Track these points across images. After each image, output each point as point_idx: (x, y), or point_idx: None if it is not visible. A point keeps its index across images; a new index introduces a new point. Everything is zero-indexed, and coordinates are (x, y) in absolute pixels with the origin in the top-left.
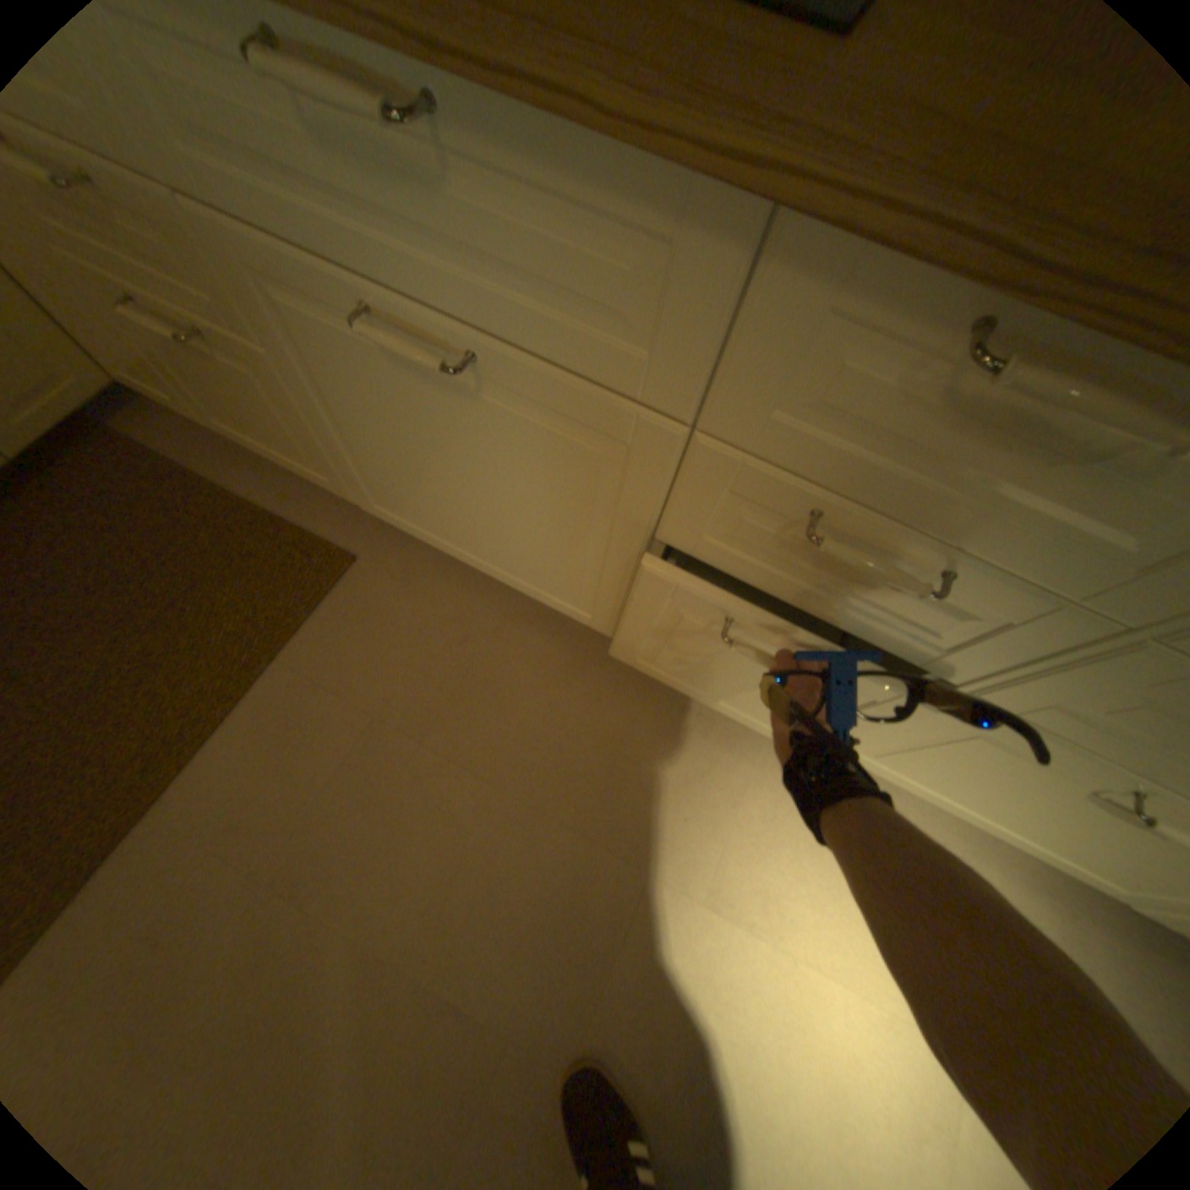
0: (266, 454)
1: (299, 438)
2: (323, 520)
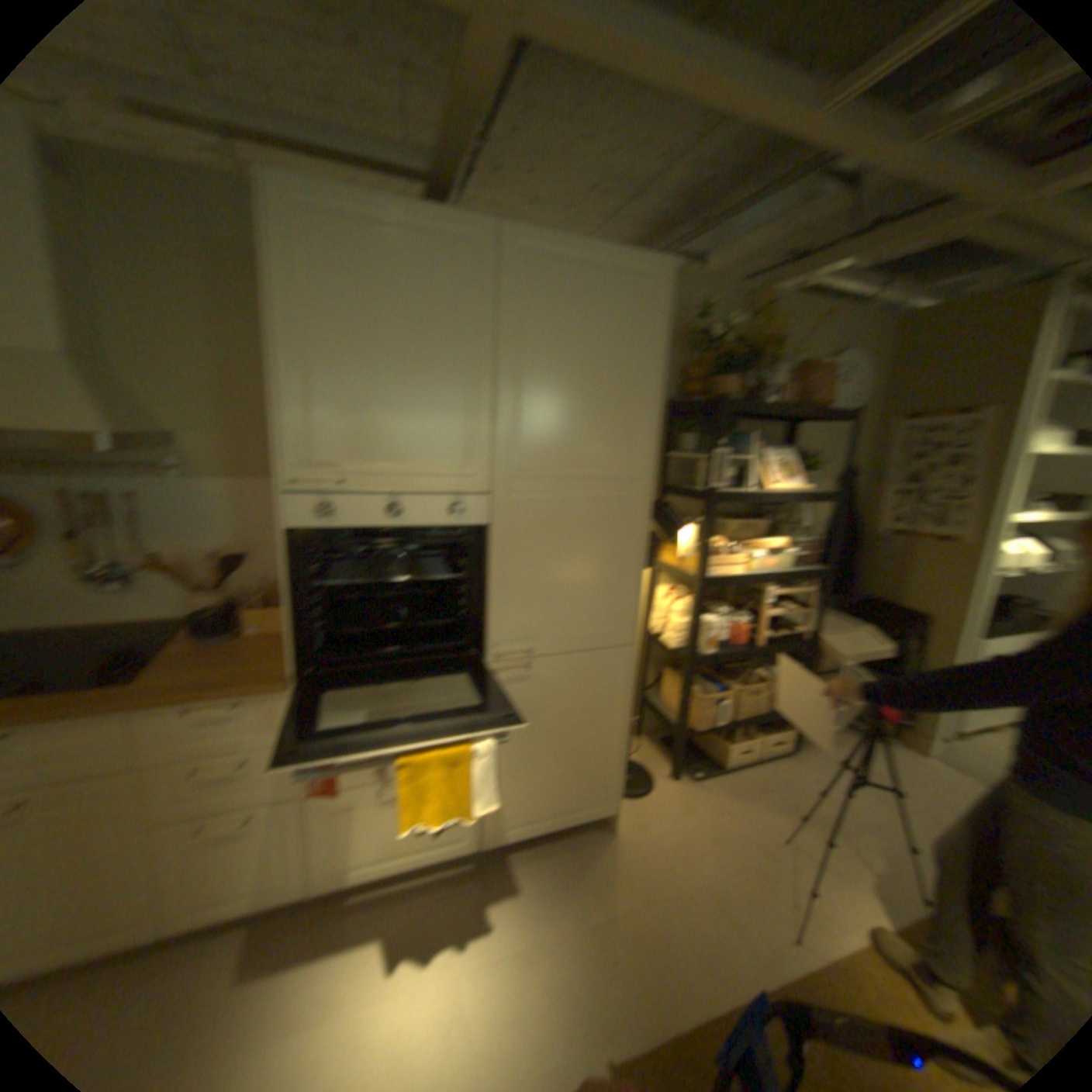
0: None
1: None
2: None
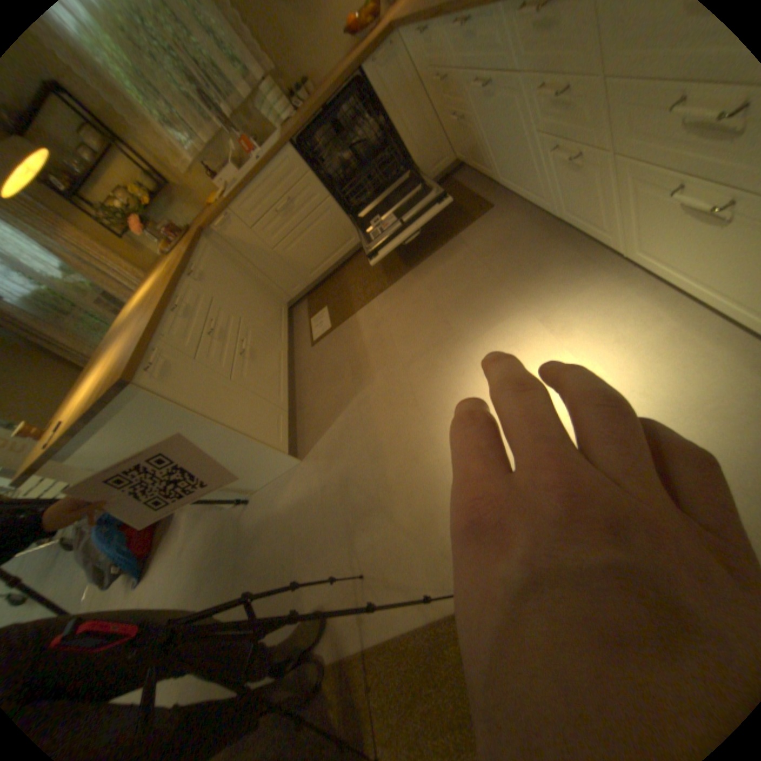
0: (482, 168)
1: (484, 150)
2: (492, 194)
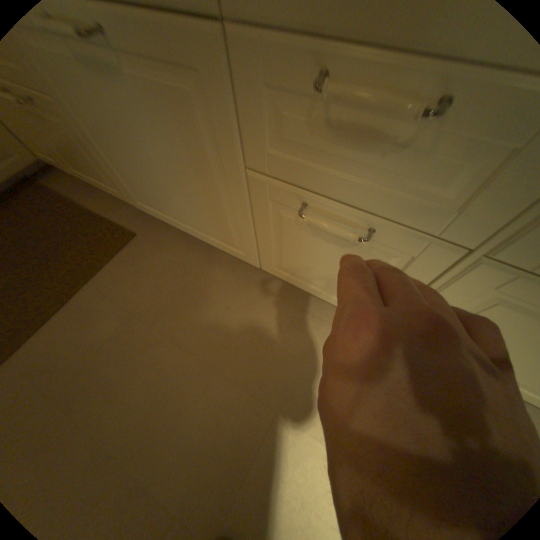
0: (95, 185)
1: (97, 166)
2: (125, 219)
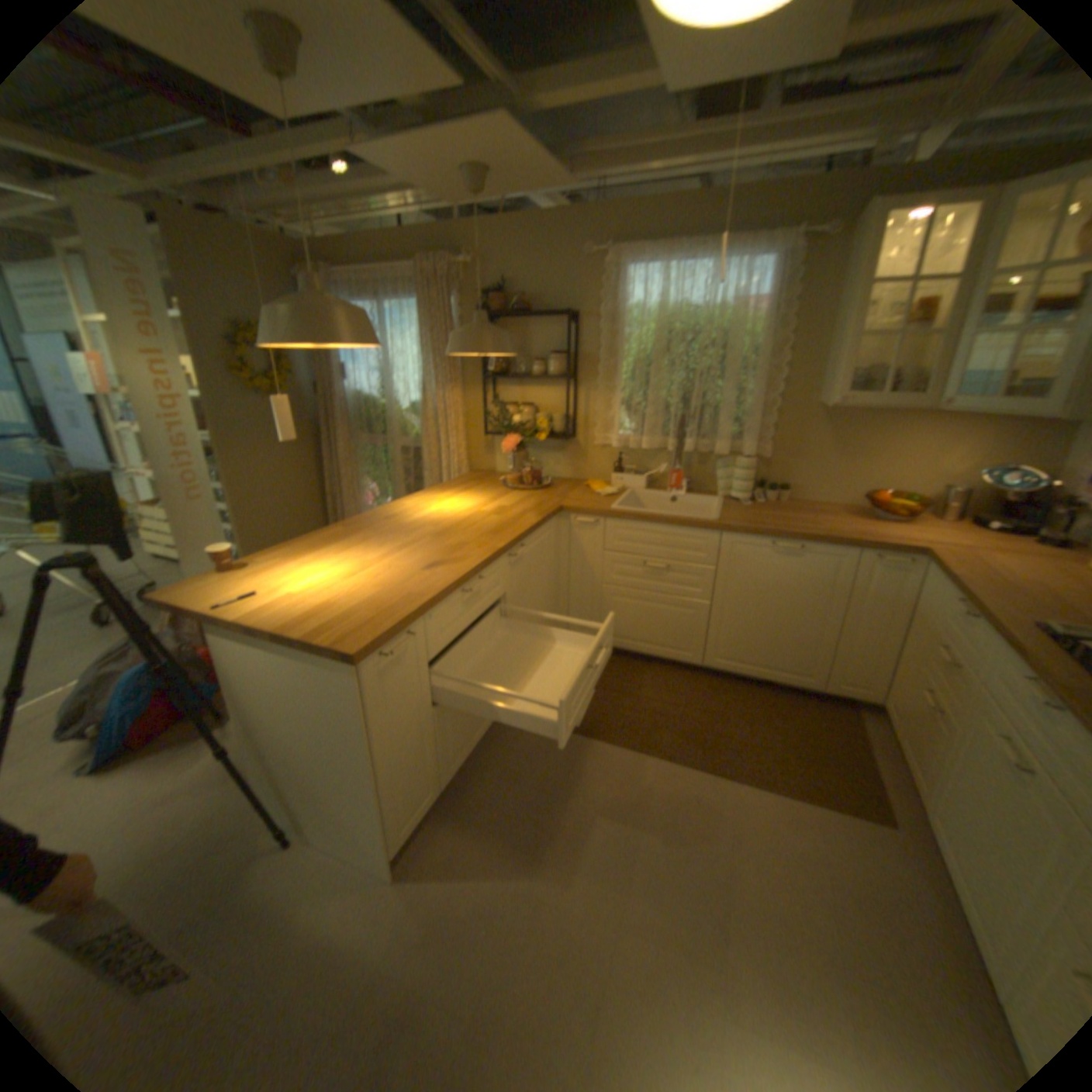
0: (913, 768)
1: (937, 770)
2: (902, 810)
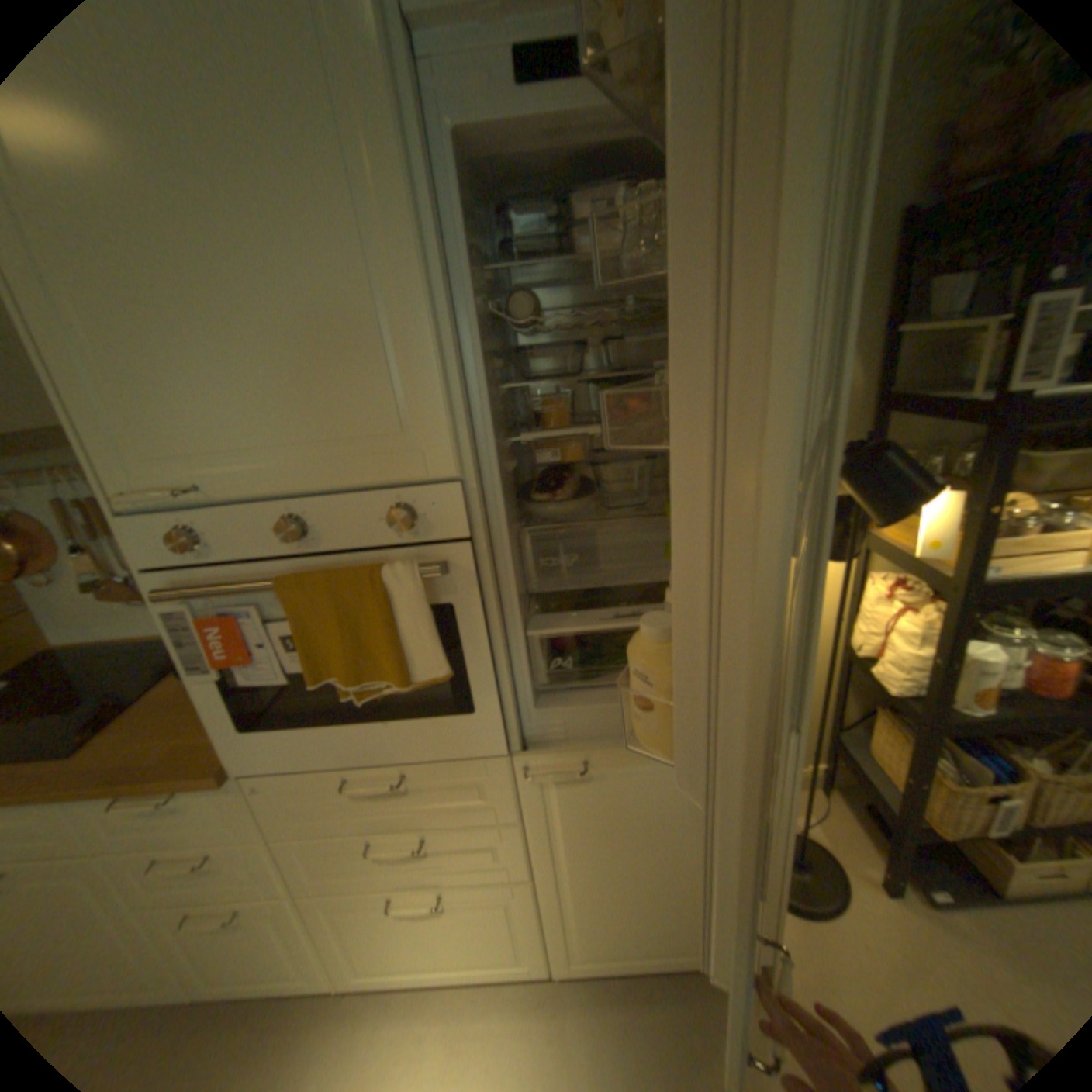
0: None
1: None
2: None
